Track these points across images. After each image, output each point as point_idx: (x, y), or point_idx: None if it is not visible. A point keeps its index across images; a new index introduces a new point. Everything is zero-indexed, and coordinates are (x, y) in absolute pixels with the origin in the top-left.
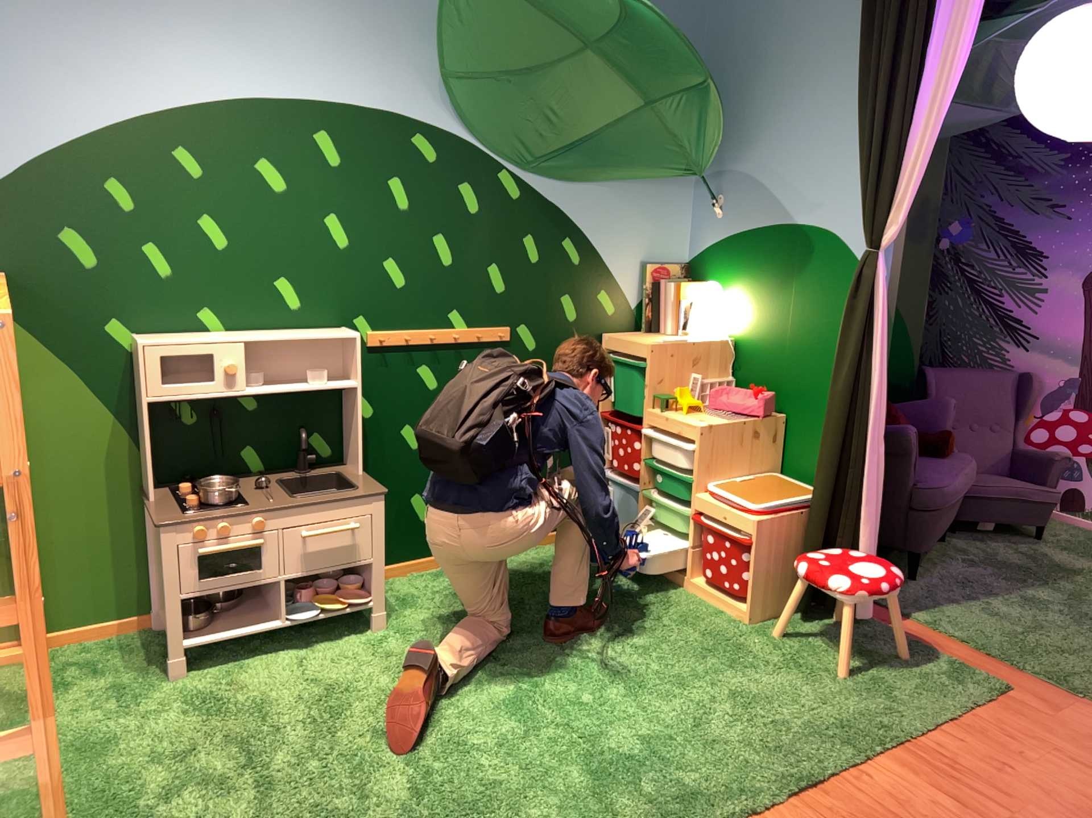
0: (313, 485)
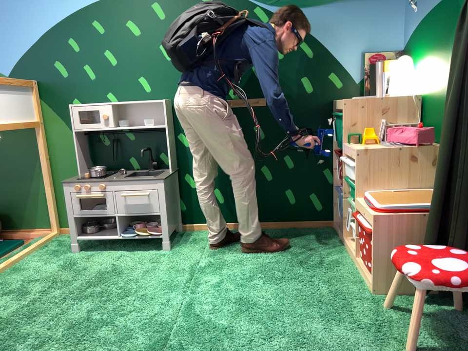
0: (149, 176)
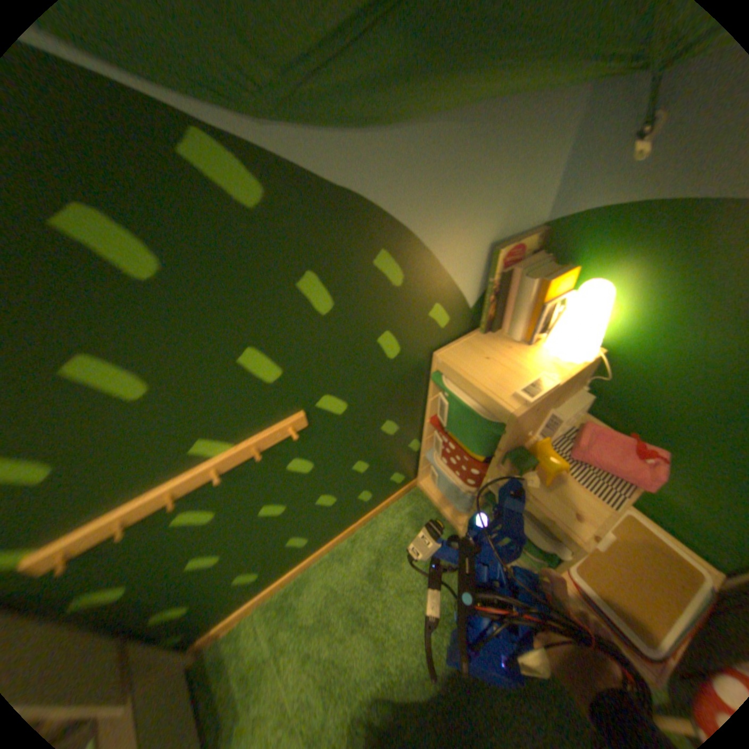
0: None
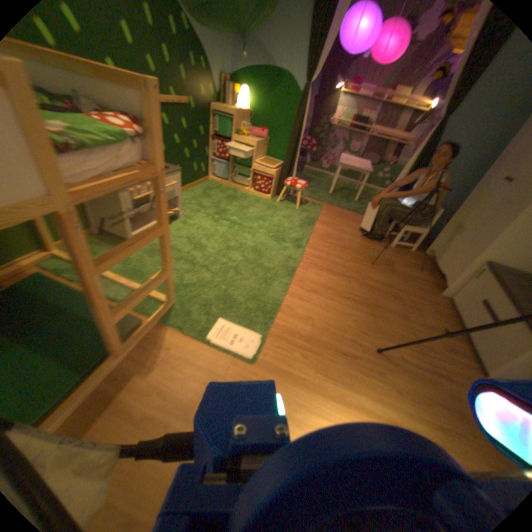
0: None
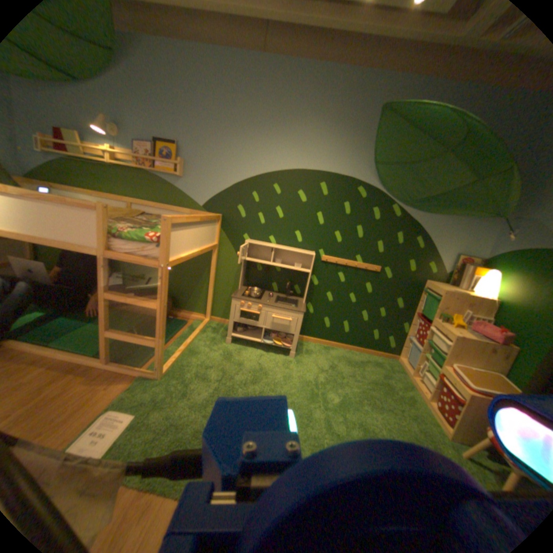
0: (285, 300)
